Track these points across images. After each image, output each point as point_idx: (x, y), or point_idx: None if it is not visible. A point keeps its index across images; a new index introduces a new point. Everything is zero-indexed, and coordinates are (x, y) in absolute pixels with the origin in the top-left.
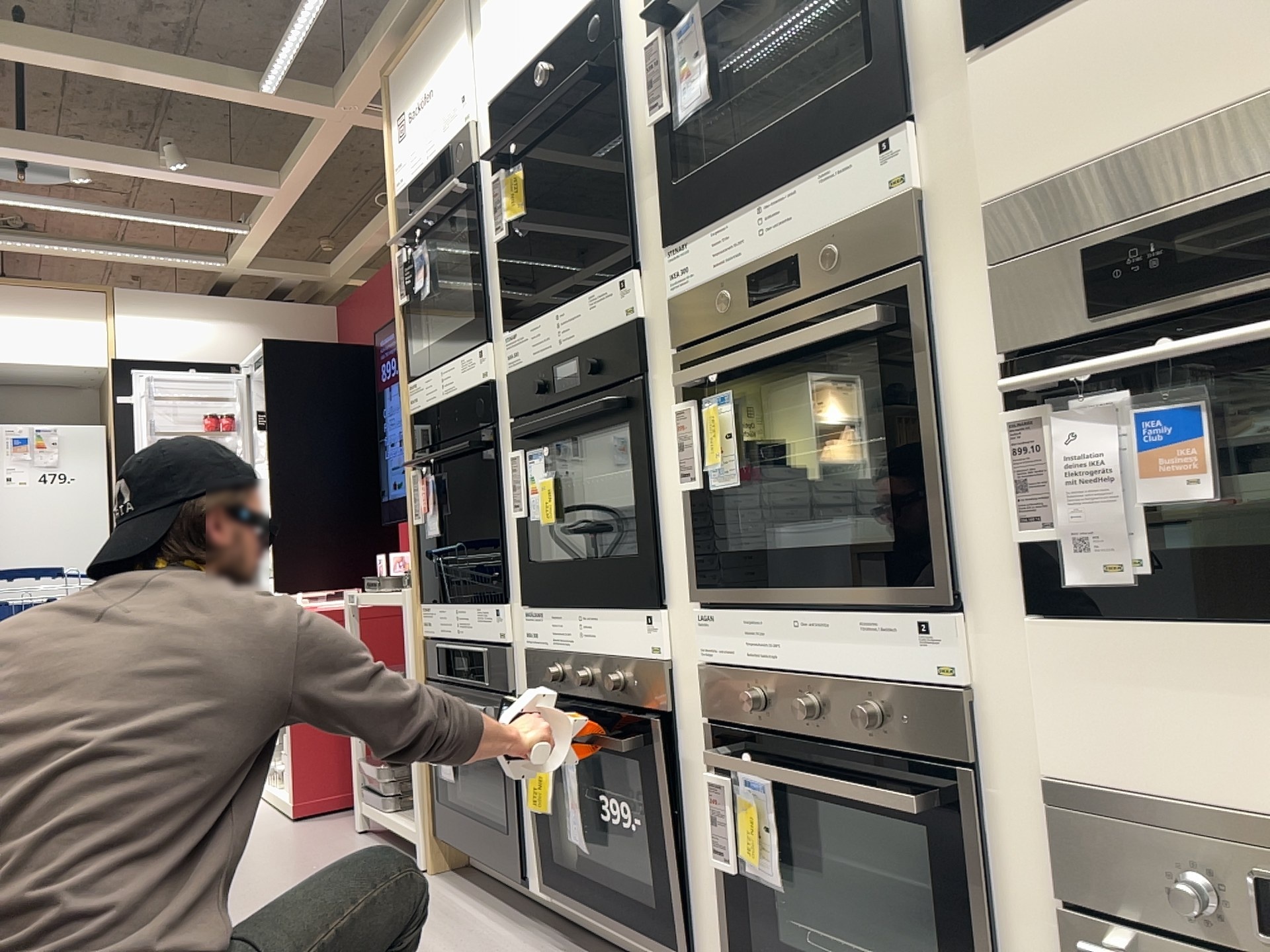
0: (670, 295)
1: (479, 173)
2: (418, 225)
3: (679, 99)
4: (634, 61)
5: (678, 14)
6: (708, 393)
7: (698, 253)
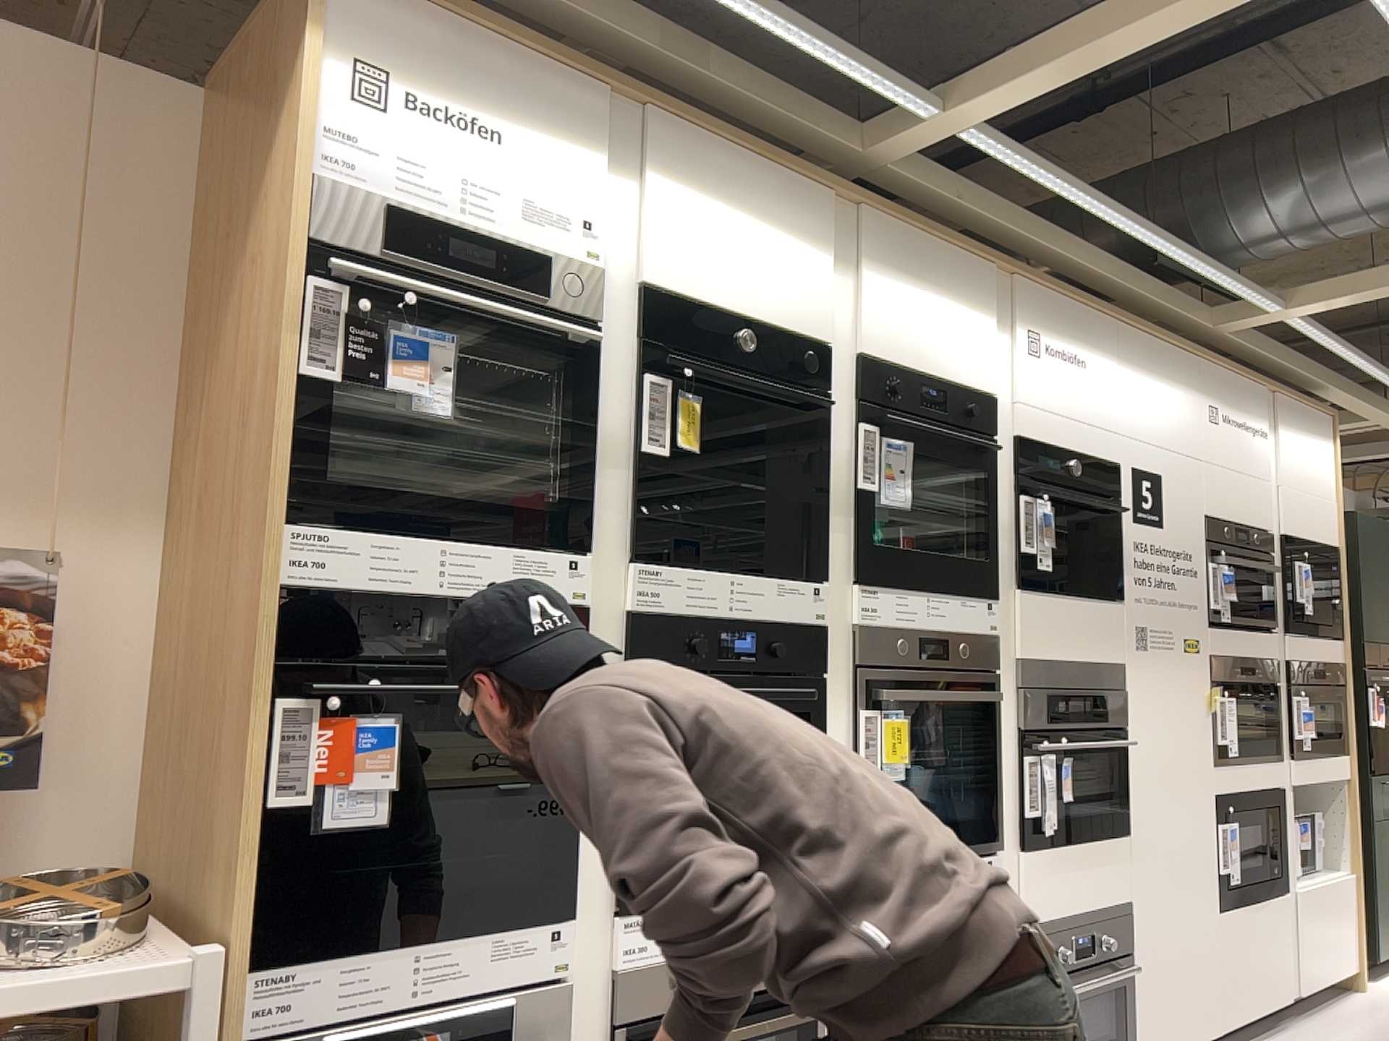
0: (849, 618)
1: (606, 344)
2: (427, 297)
3: (877, 489)
4: (837, 426)
5: (880, 432)
6: (876, 701)
7: (879, 601)
